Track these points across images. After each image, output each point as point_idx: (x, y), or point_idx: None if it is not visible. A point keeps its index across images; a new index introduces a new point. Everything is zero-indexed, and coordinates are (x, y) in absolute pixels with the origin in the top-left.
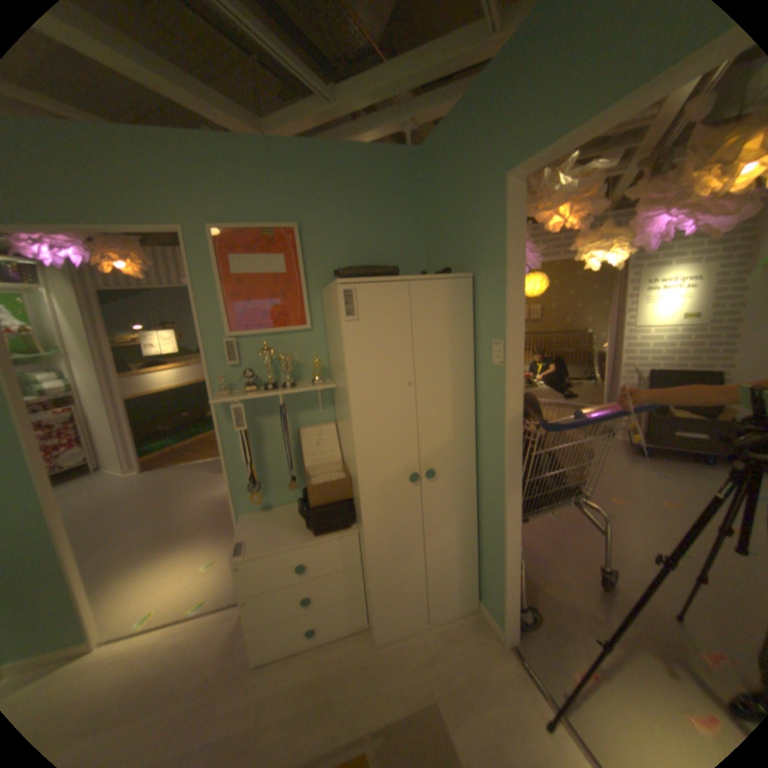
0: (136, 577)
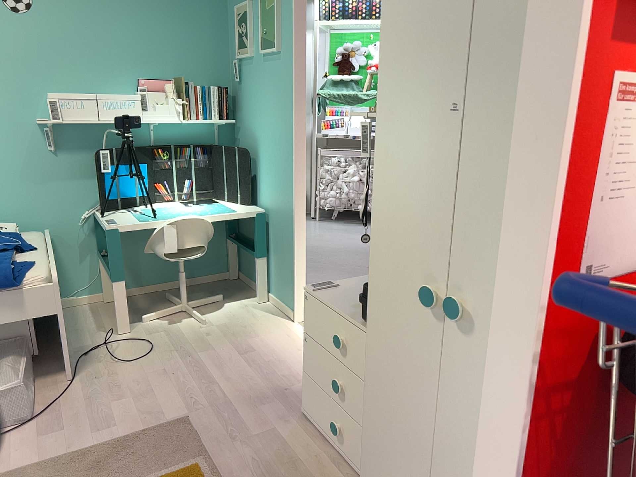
0: None
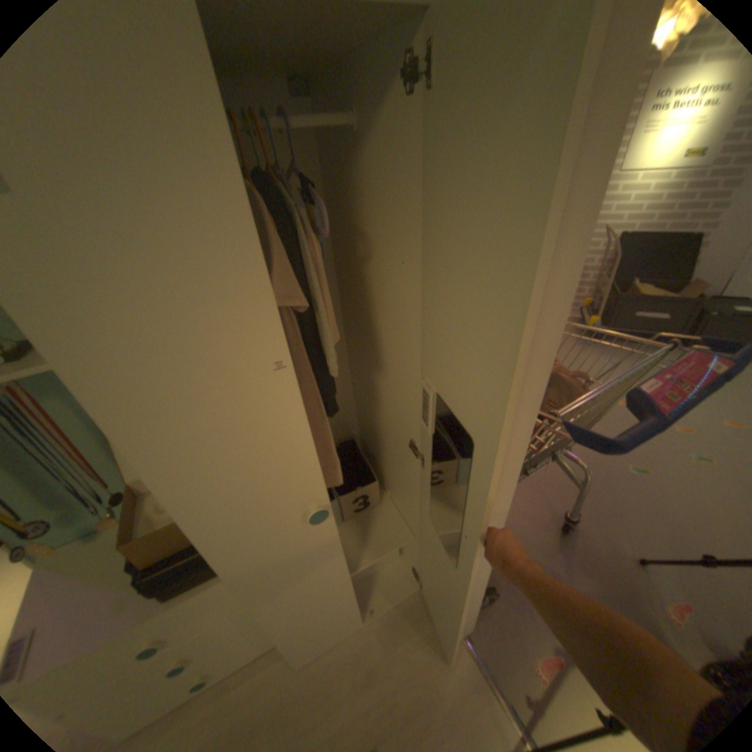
0: None
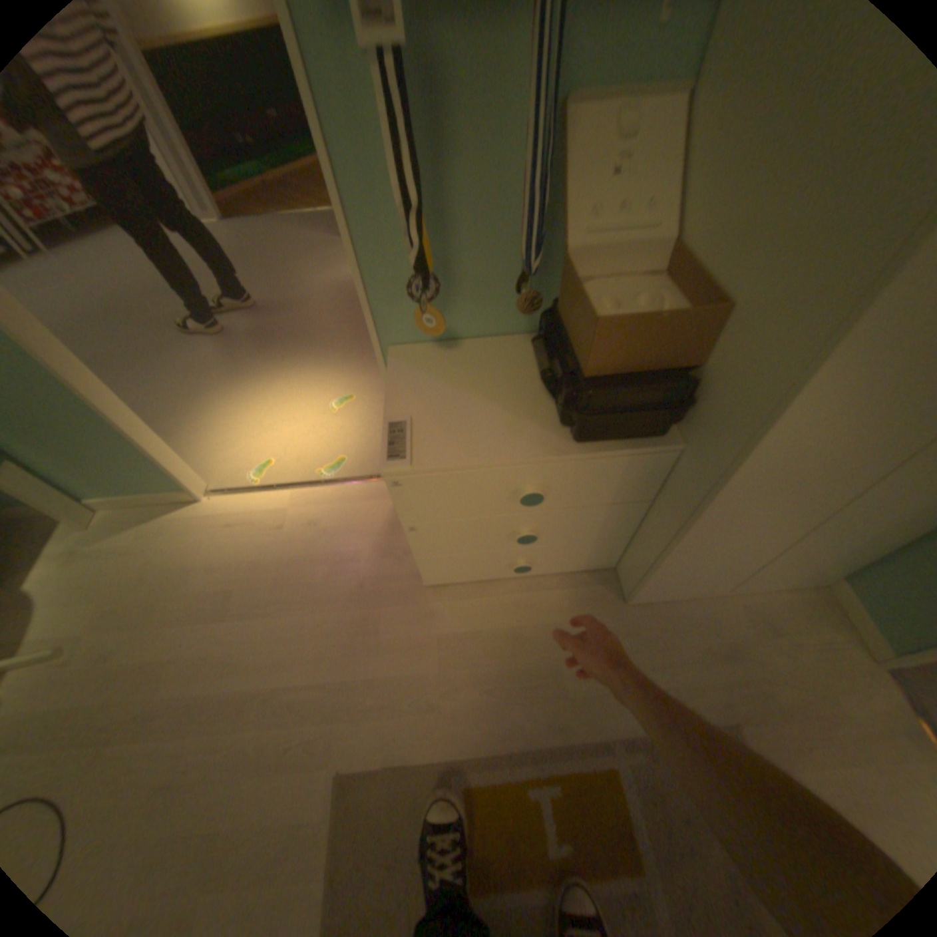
0: (242, 396)
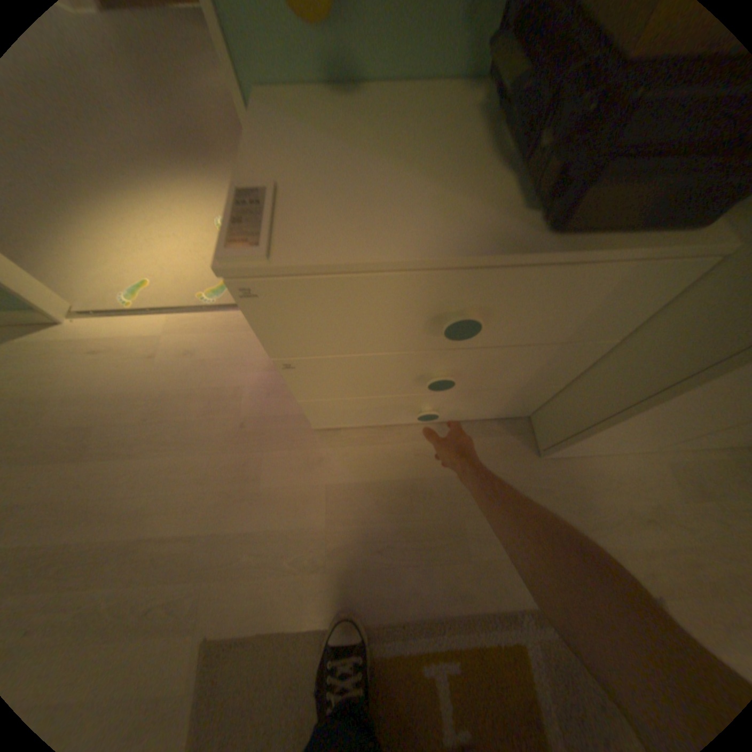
0: (116, 208)
